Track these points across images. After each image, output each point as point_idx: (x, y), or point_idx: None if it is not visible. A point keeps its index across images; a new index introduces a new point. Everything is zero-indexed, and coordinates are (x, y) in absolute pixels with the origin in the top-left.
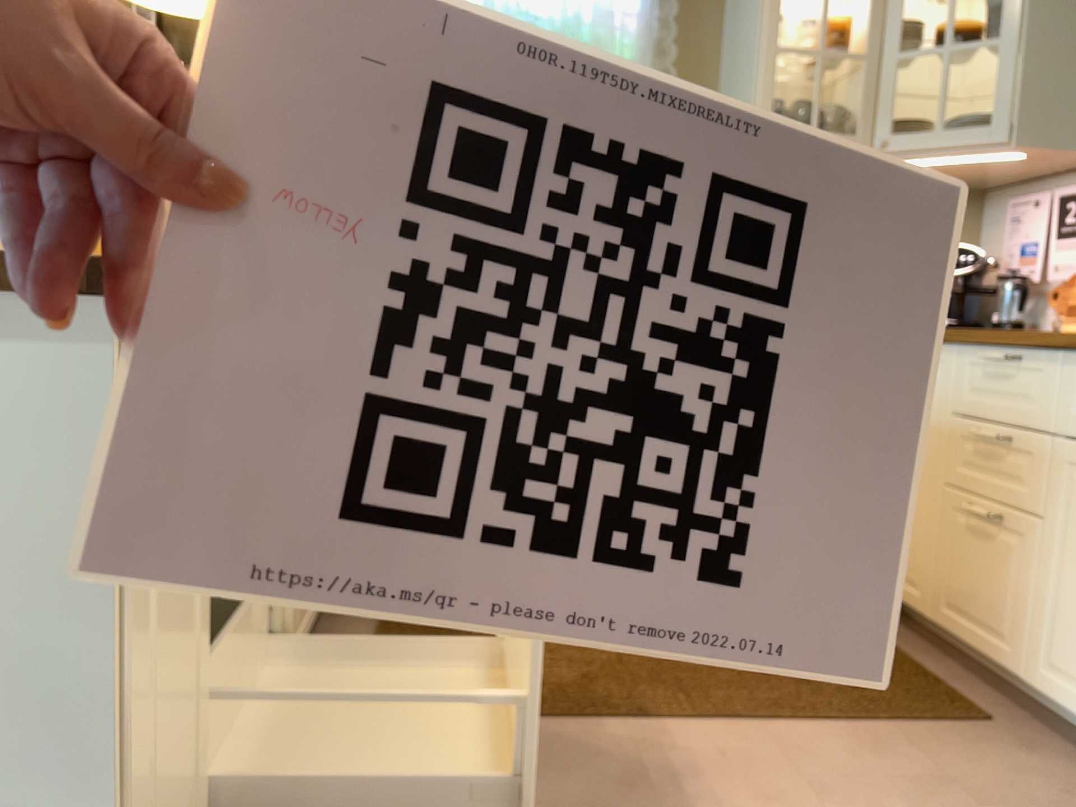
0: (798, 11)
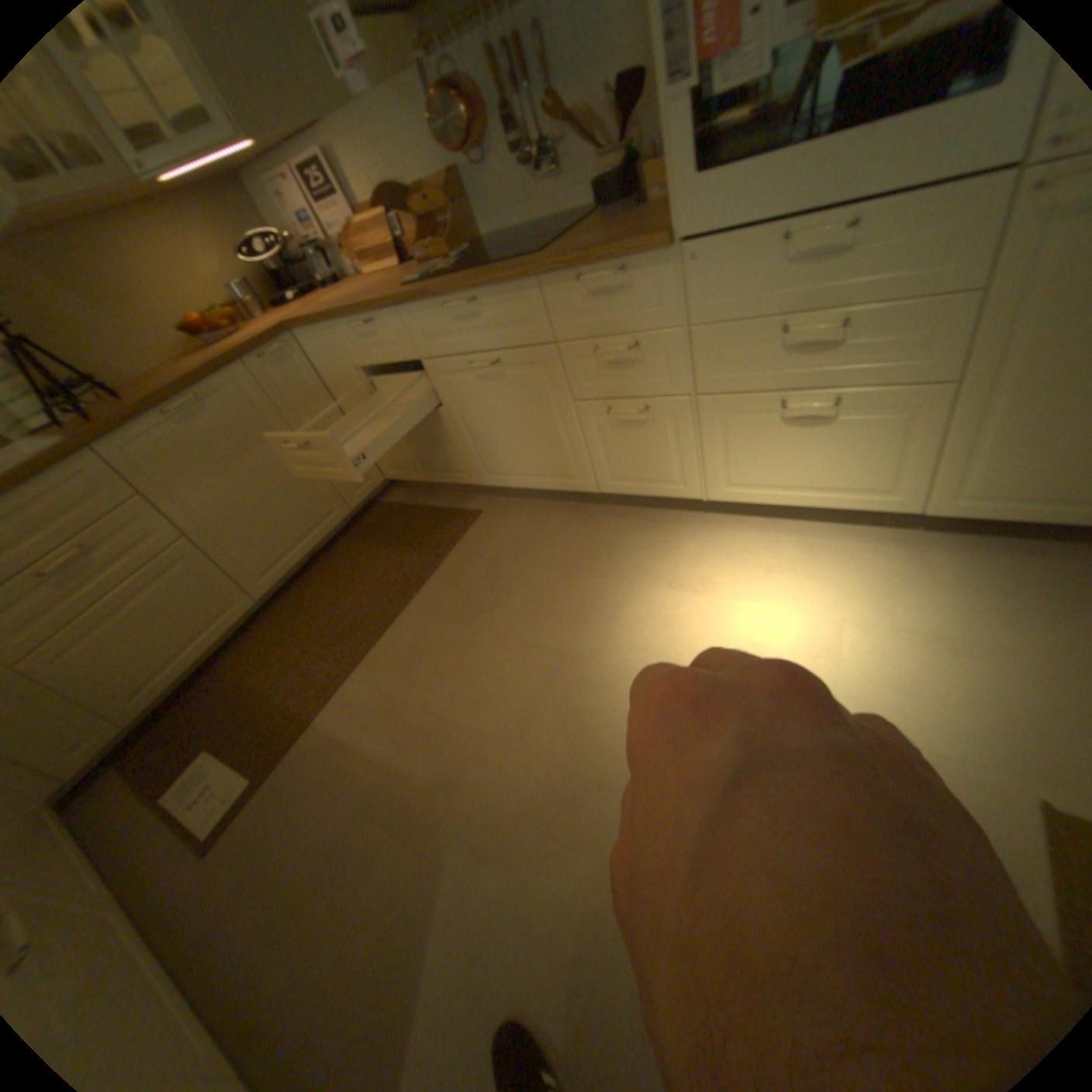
0: None
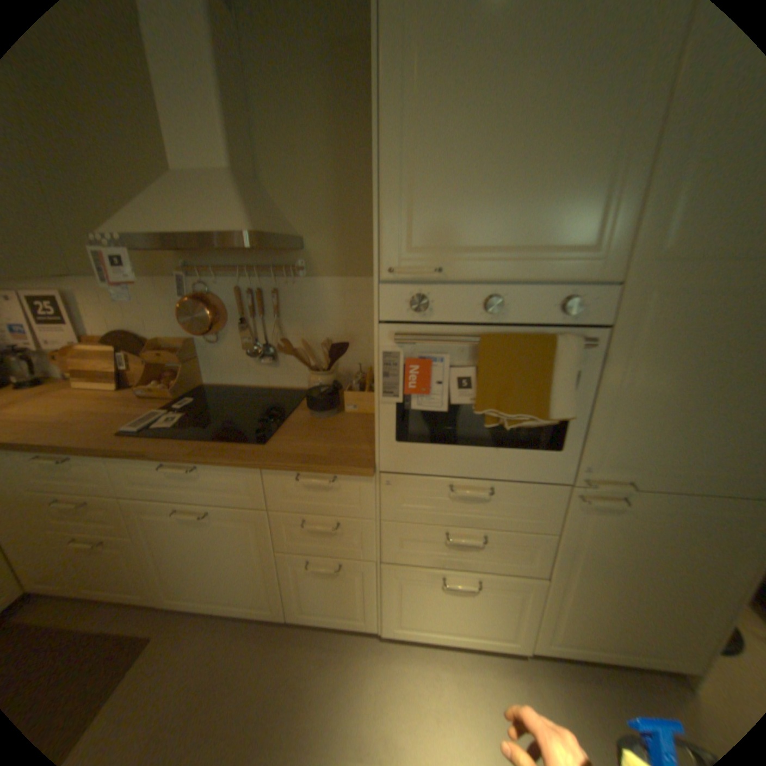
0: None
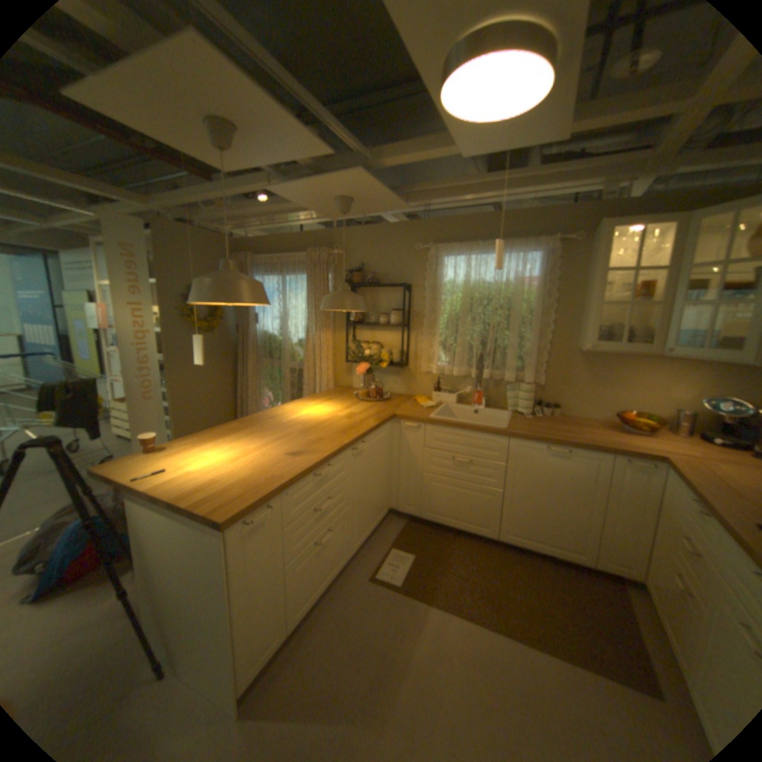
0: (628, 273)
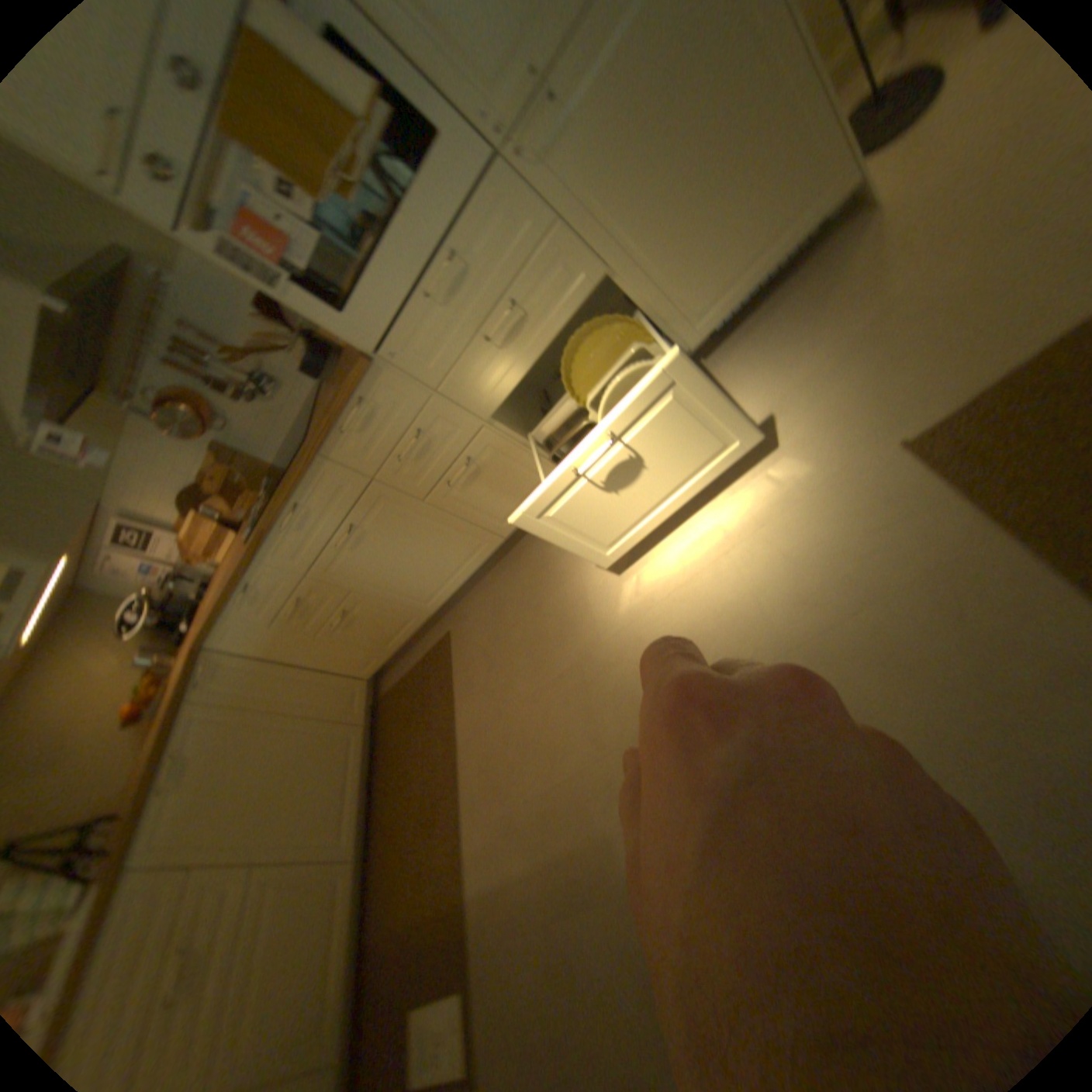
0: None
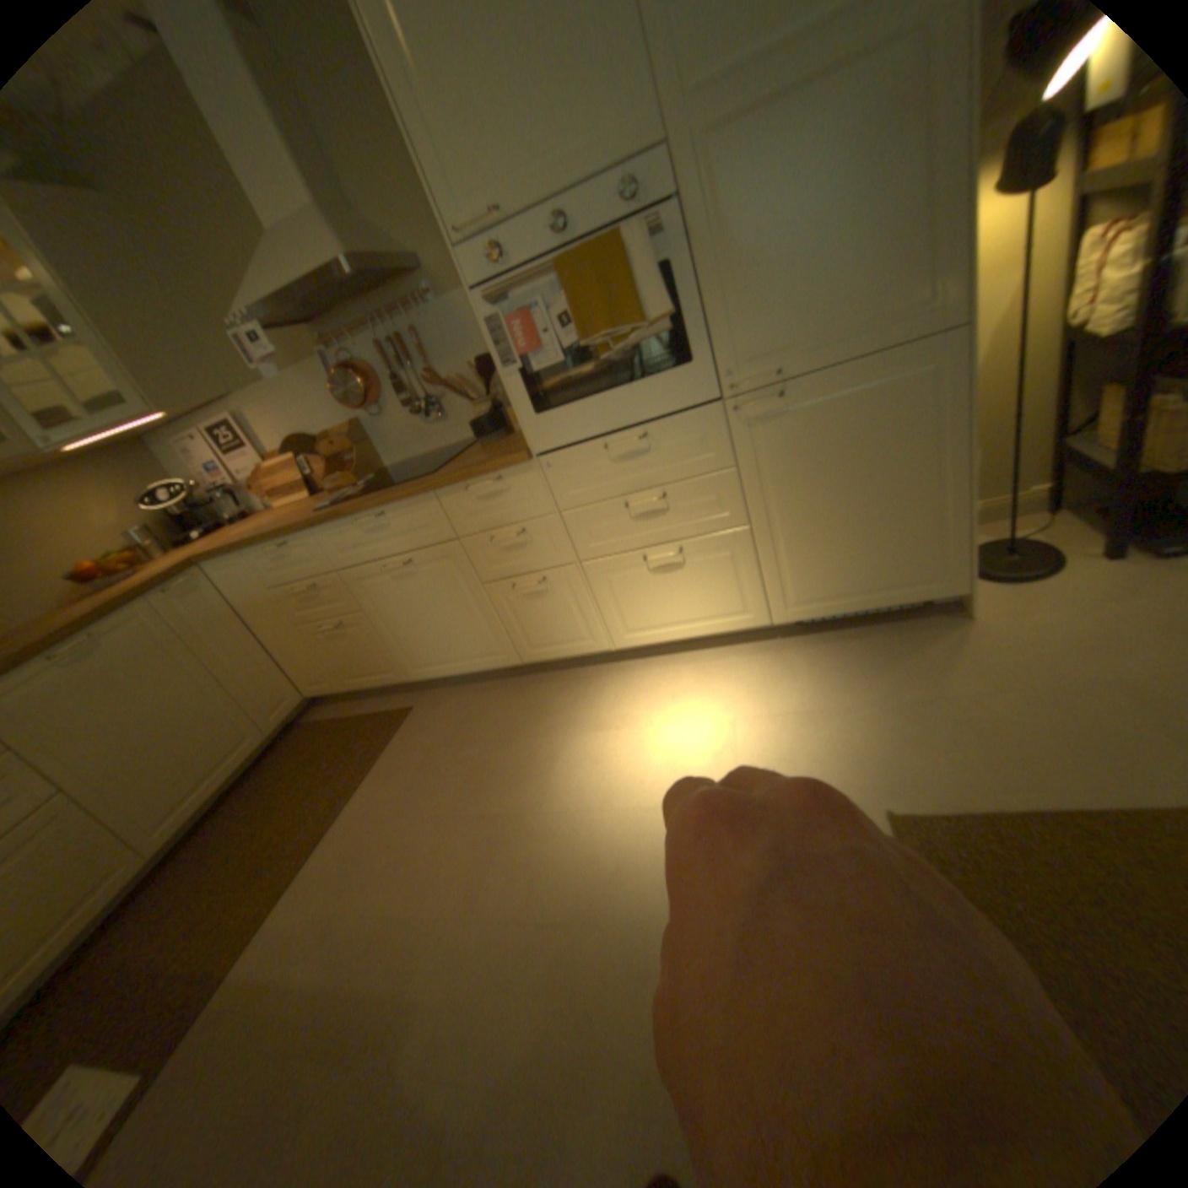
0: None
